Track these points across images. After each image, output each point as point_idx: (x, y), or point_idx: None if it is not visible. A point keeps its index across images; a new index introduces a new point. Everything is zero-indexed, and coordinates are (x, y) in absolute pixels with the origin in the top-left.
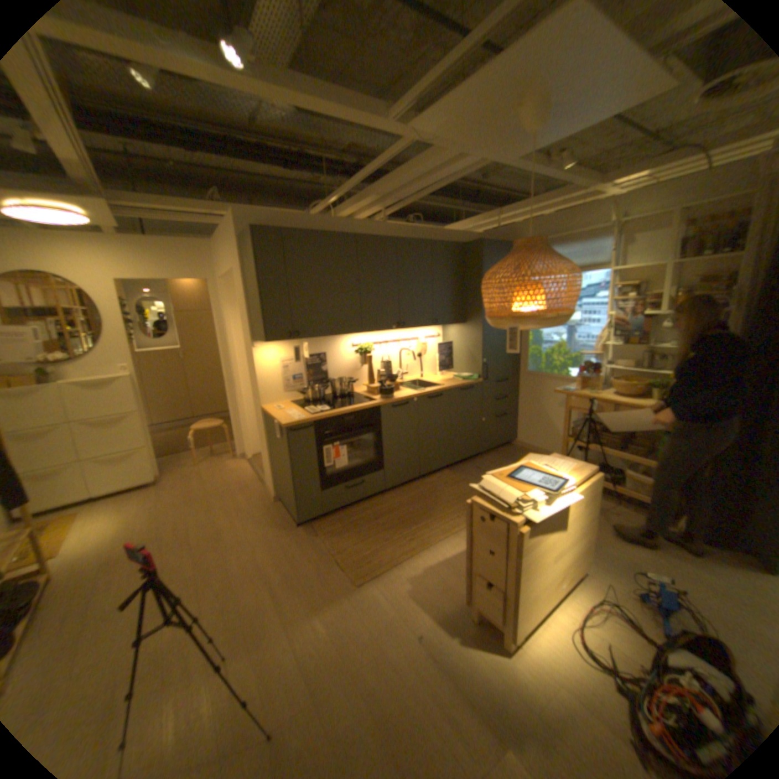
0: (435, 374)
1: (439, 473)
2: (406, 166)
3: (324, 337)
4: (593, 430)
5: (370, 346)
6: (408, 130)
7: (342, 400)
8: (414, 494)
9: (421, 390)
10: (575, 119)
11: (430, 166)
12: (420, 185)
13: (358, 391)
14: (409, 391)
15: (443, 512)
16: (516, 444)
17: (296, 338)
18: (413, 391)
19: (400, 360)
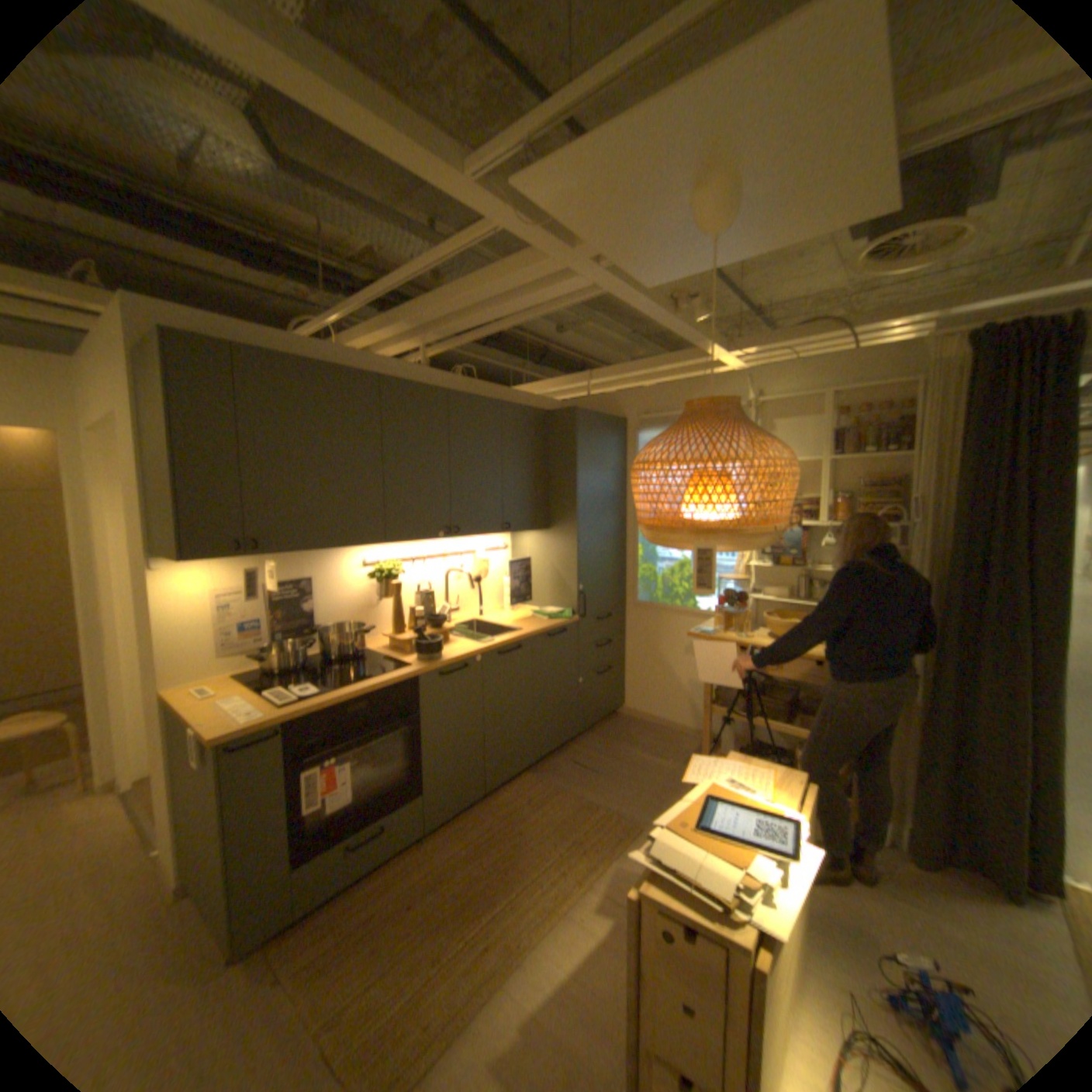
0: (503, 610)
1: (515, 783)
2: (472, 278)
3: (312, 551)
4: (745, 692)
5: (398, 566)
6: (495, 205)
7: (344, 669)
8: (478, 835)
9: (487, 641)
10: (757, 235)
11: (514, 283)
12: (491, 314)
13: (374, 646)
14: (467, 644)
15: (536, 867)
16: (624, 714)
17: (252, 553)
18: (474, 643)
19: (447, 588)
